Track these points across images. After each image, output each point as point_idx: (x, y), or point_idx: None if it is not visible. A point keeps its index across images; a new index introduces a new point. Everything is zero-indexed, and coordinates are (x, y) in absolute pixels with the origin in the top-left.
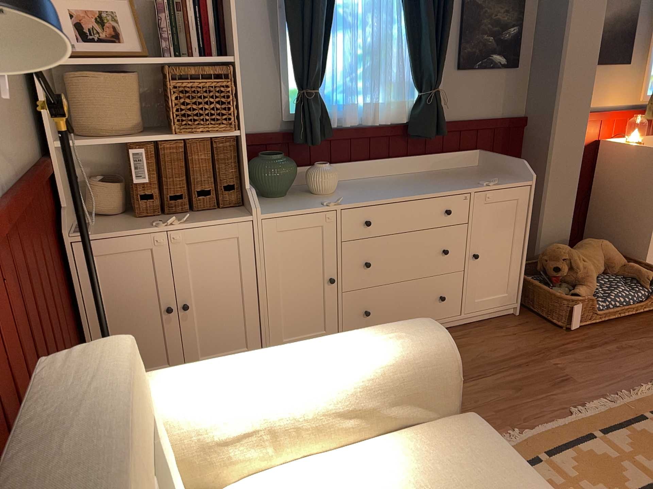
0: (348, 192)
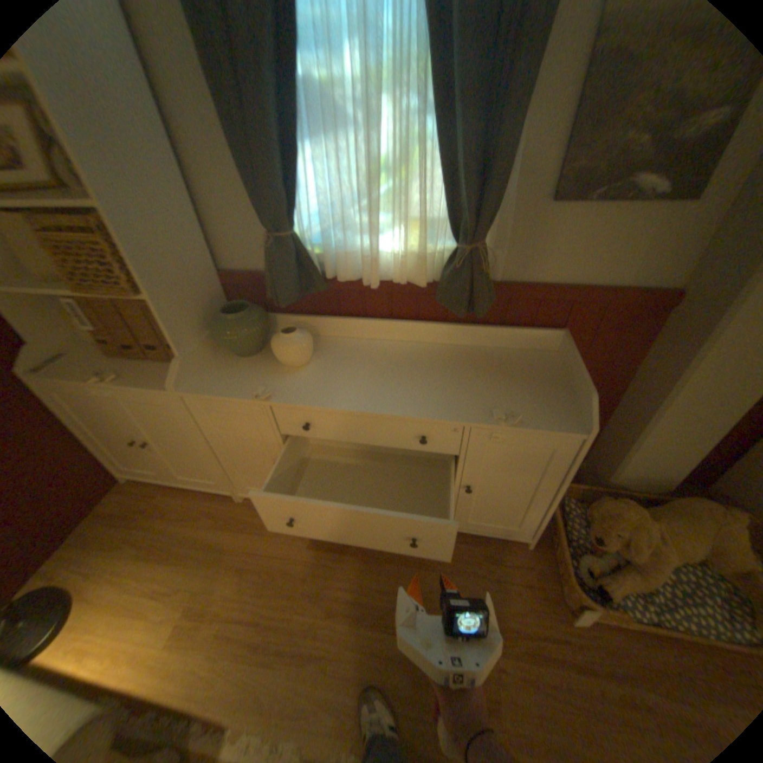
0: (322, 366)
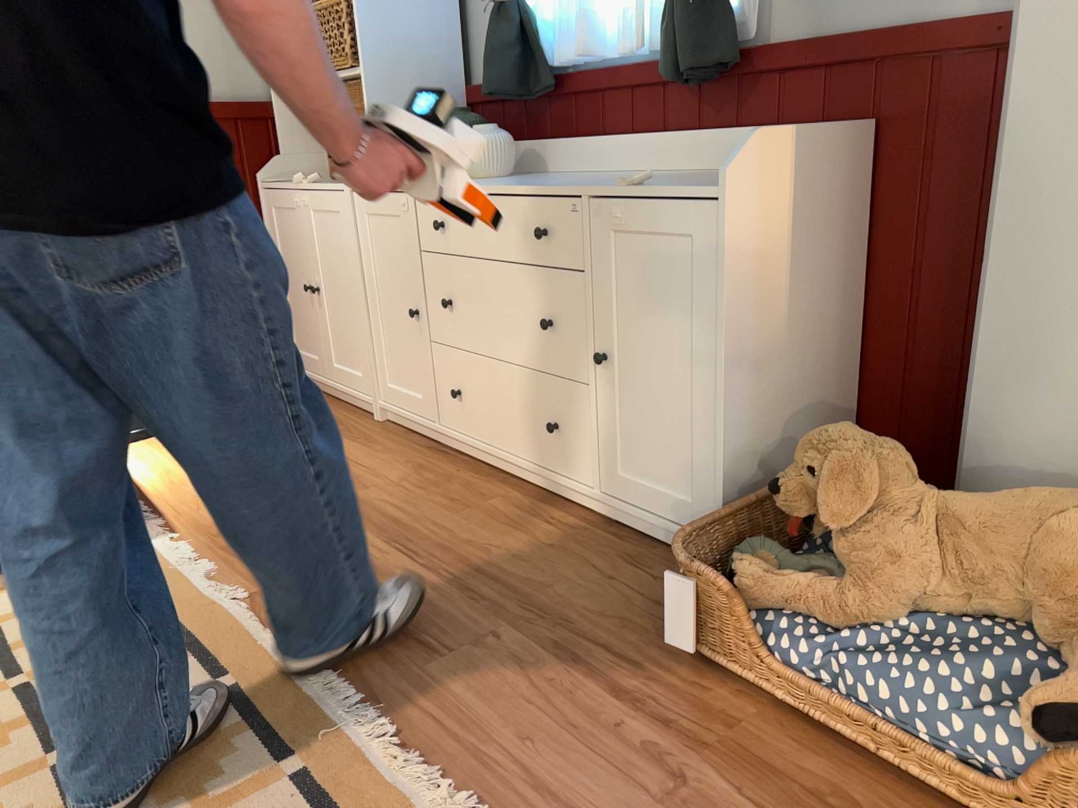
0: (502, 180)
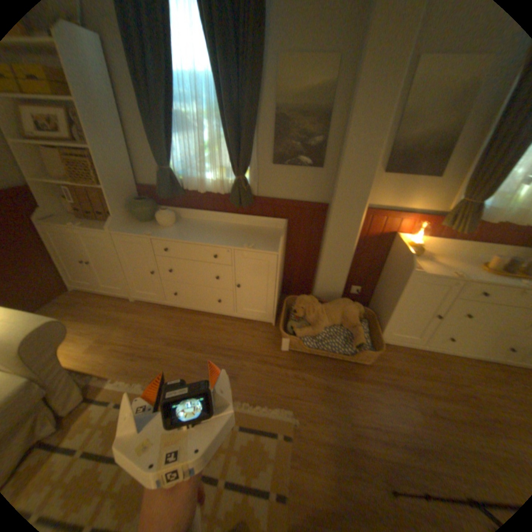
0: (178, 228)
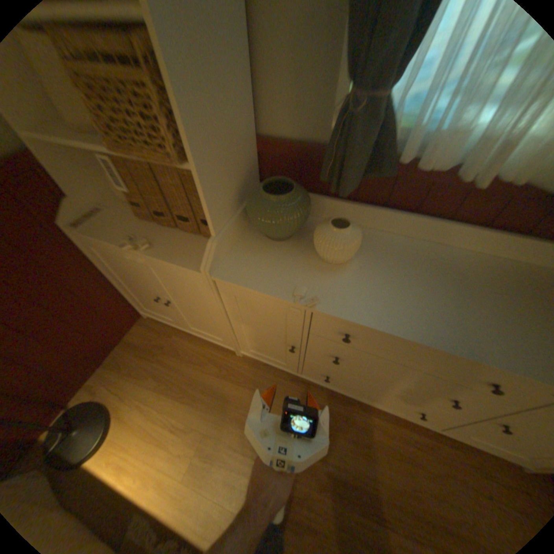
0: (367, 268)
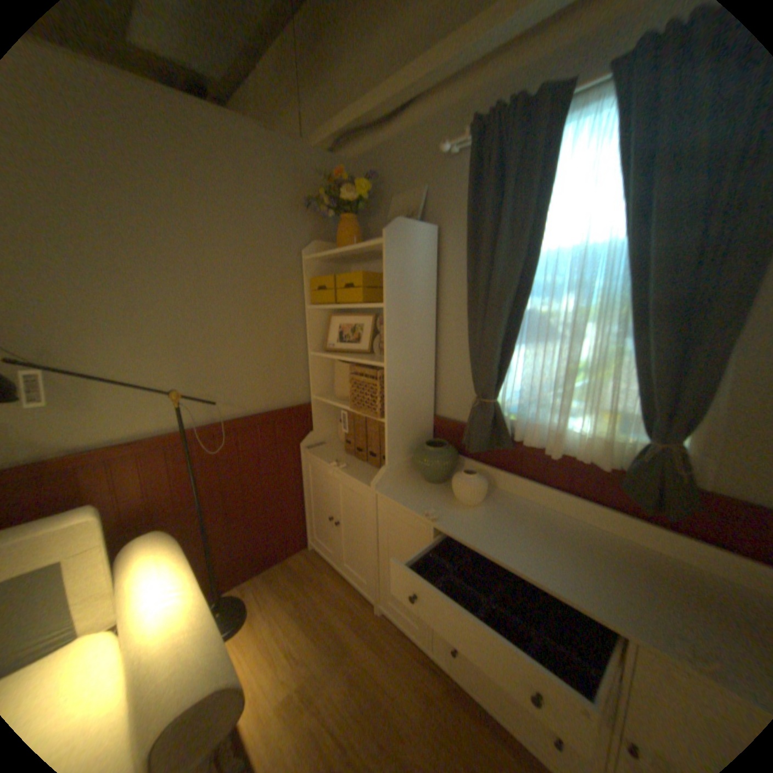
0: (489, 513)
